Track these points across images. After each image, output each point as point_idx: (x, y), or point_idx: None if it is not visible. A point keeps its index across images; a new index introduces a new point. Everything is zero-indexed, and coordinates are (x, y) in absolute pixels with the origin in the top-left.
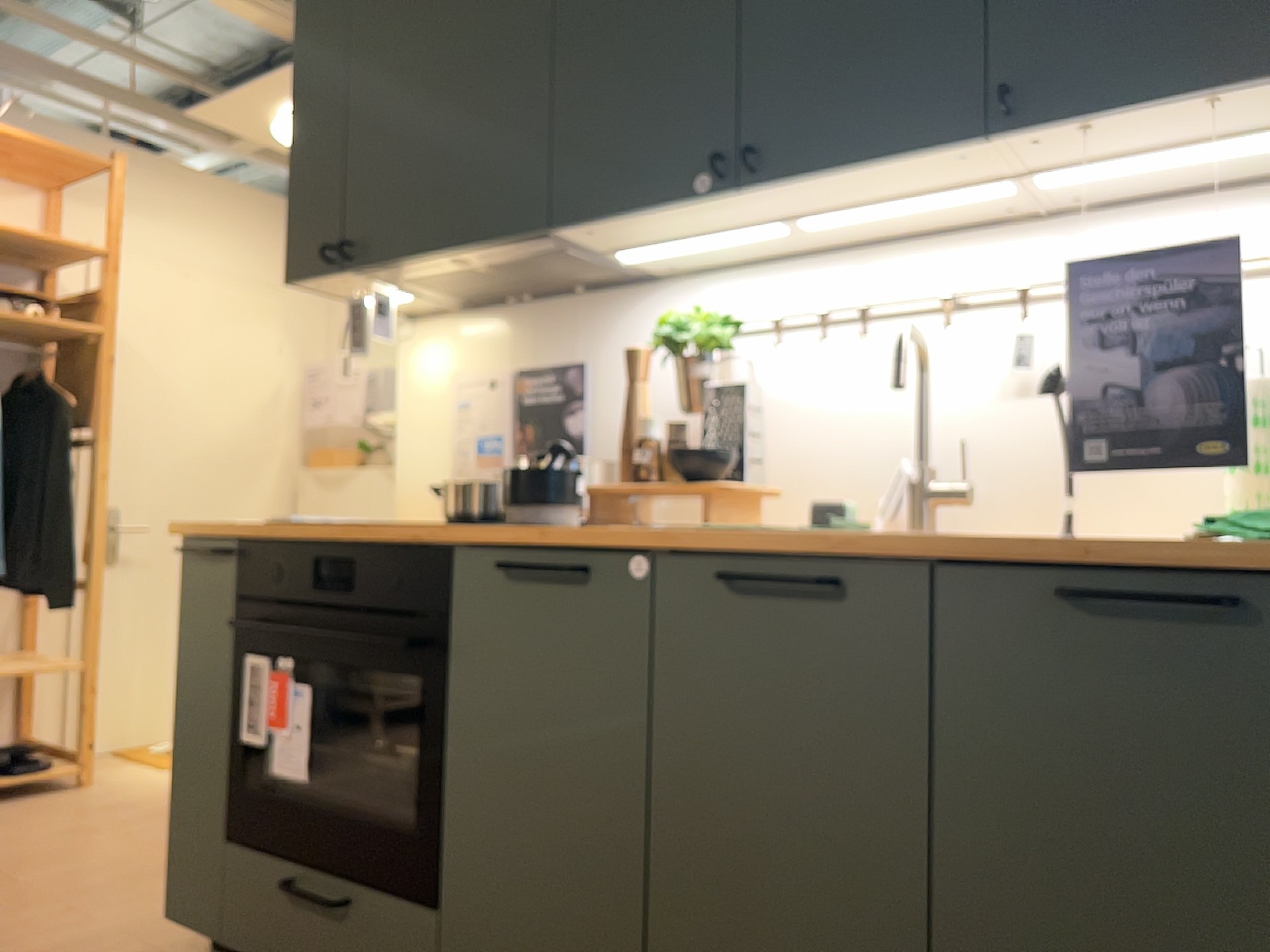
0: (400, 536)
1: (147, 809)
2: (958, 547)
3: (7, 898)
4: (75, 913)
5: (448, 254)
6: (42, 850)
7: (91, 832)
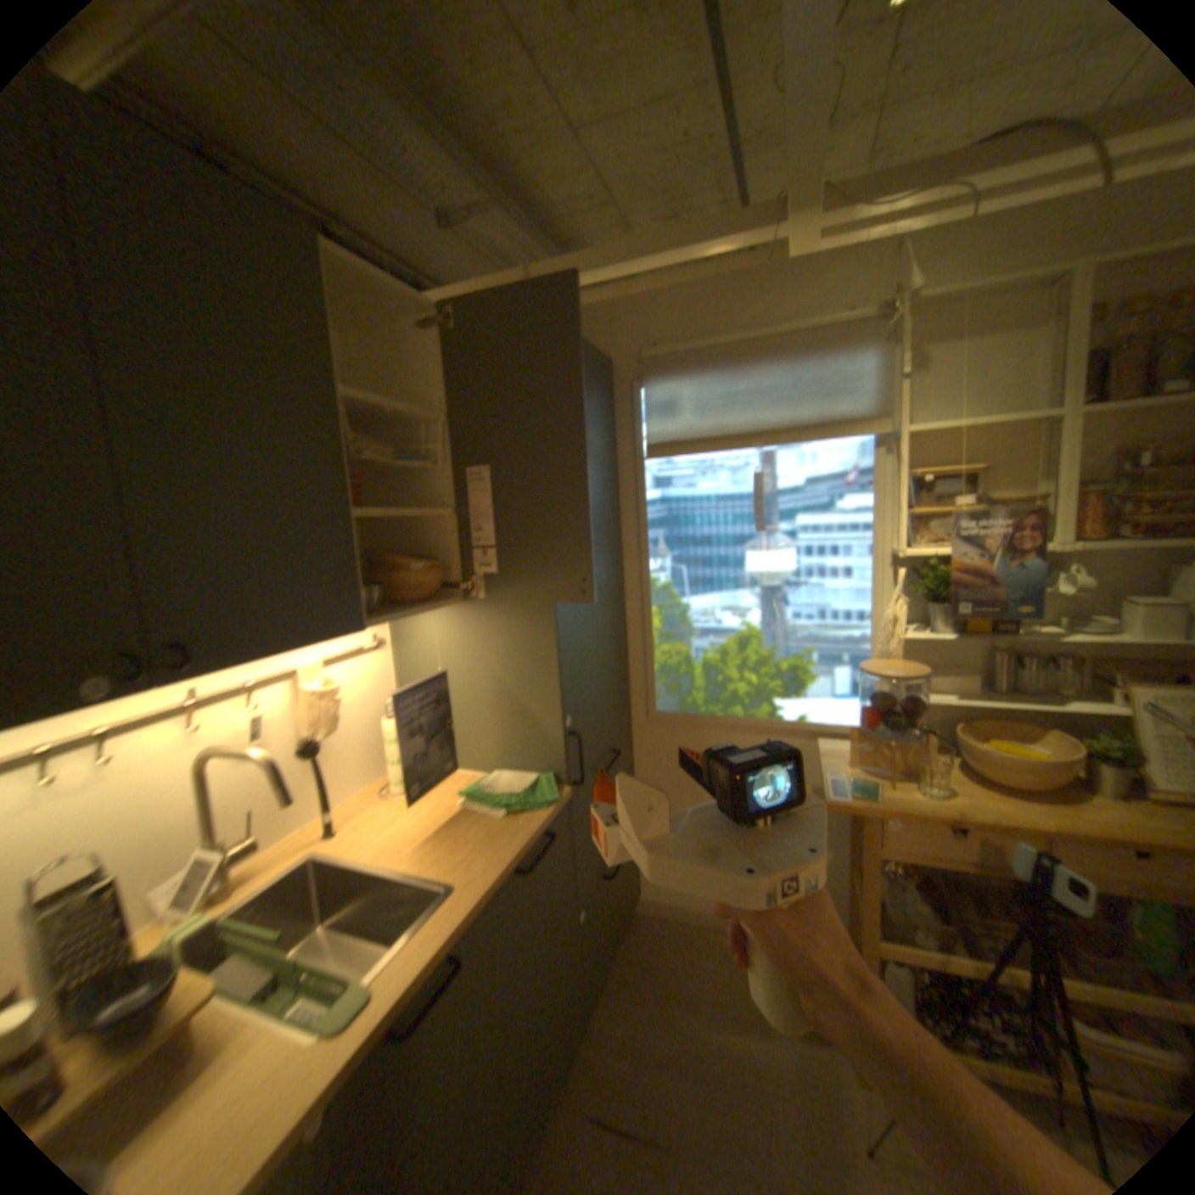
0: None
1: None
2: (495, 890)
3: None
4: None
5: None
6: None
7: None
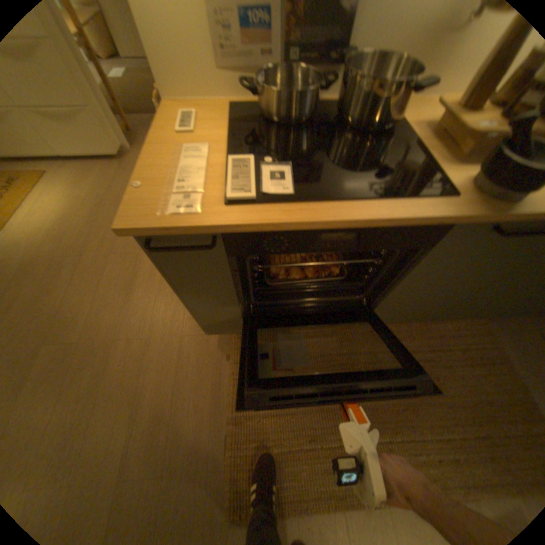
0: (409, 215)
1: (44, 261)
2: None
3: (86, 350)
4: (130, 337)
5: None
6: (44, 315)
7: (45, 290)
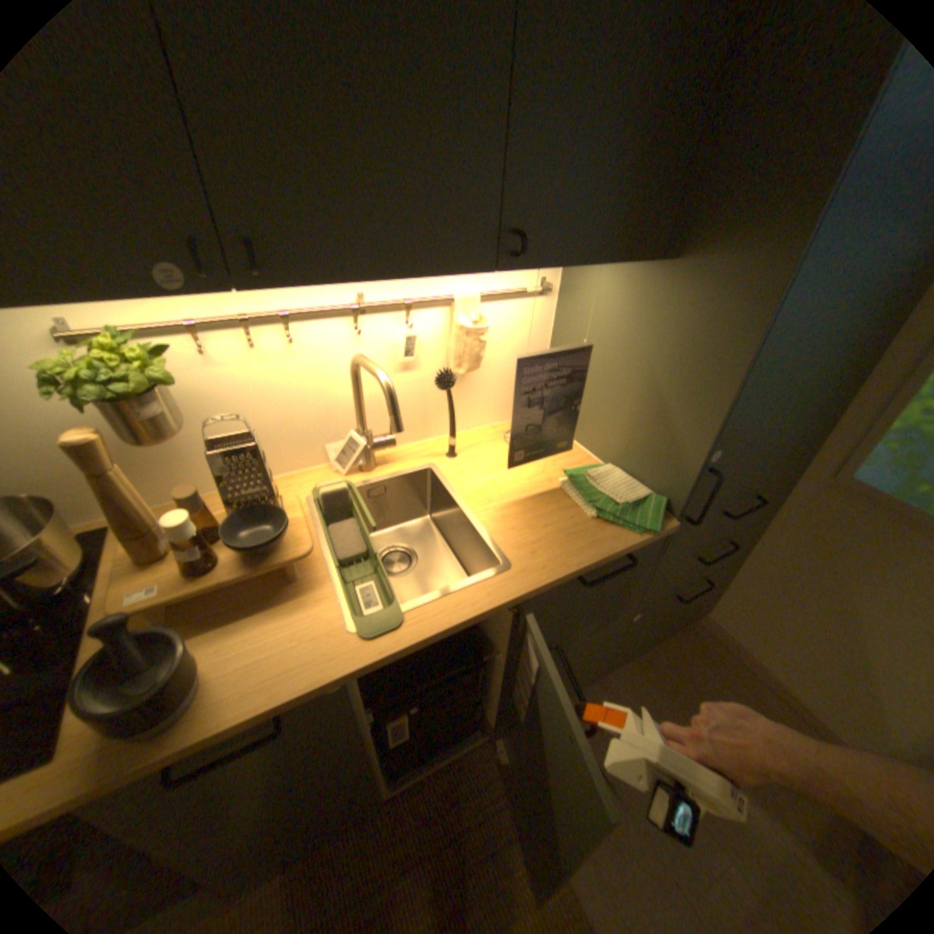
0: None
1: None
2: (548, 590)
3: None
4: None
5: None
6: None
7: None
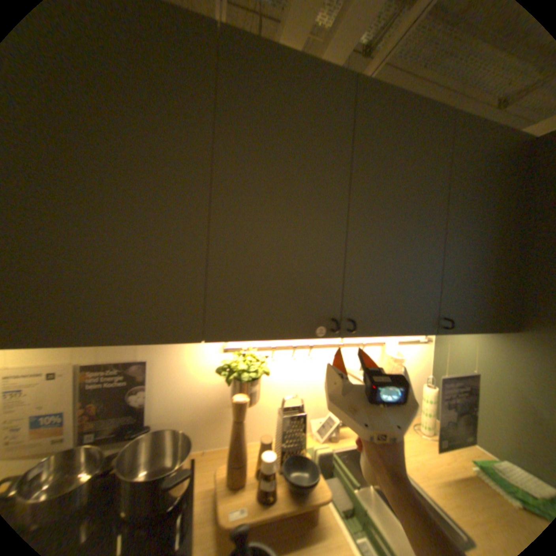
0: None
1: None
2: None
3: None
4: None
5: (68, 343)
6: None
7: None
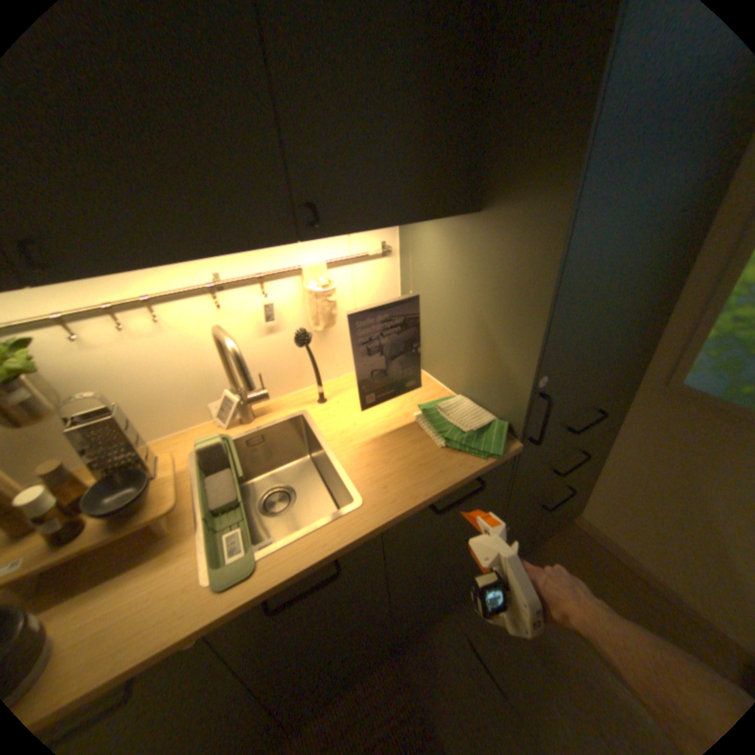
0: None
1: None
2: (395, 523)
3: None
4: None
5: None
6: None
7: None
